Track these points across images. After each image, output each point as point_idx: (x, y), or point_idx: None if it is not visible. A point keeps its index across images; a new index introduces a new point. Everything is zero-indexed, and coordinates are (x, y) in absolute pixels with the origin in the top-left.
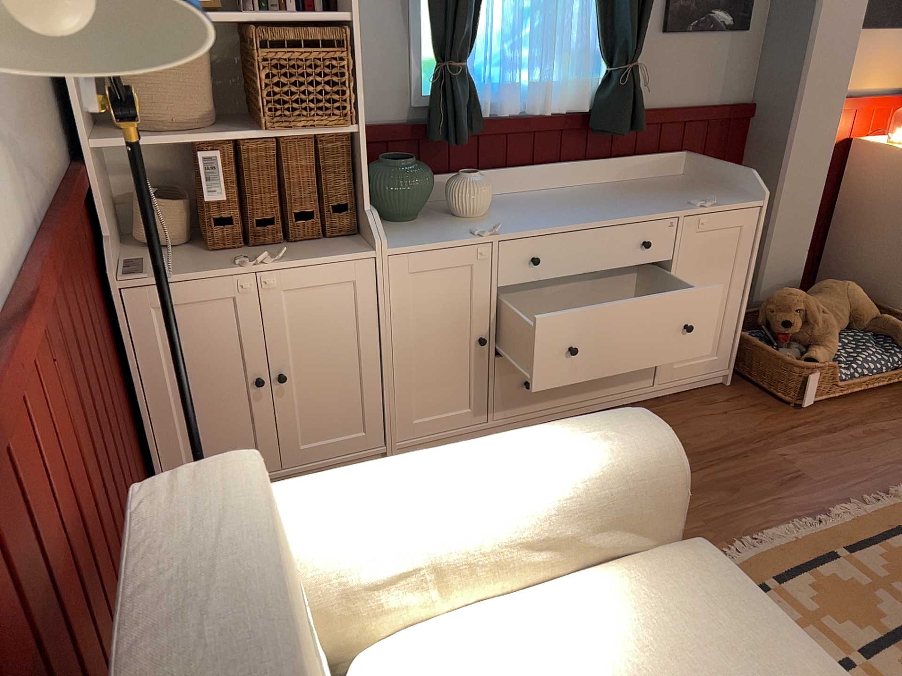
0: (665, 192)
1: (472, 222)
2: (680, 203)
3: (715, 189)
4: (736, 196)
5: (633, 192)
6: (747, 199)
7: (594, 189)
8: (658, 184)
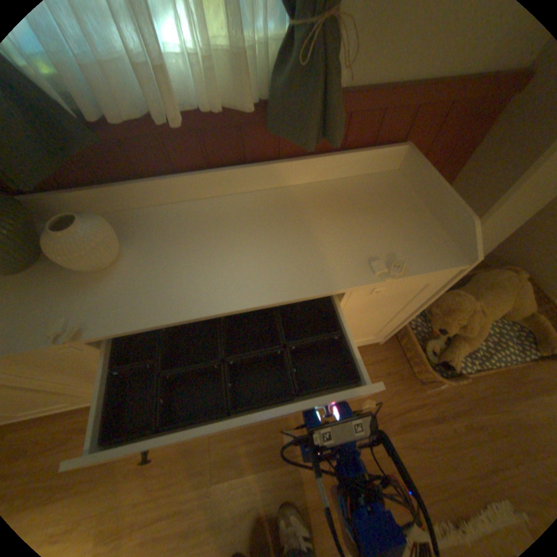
0: (354, 216)
1: (81, 284)
2: (356, 256)
3: (416, 216)
4: (437, 239)
5: (318, 211)
6: (448, 251)
7: (280, 196)
8: (355, 193)
